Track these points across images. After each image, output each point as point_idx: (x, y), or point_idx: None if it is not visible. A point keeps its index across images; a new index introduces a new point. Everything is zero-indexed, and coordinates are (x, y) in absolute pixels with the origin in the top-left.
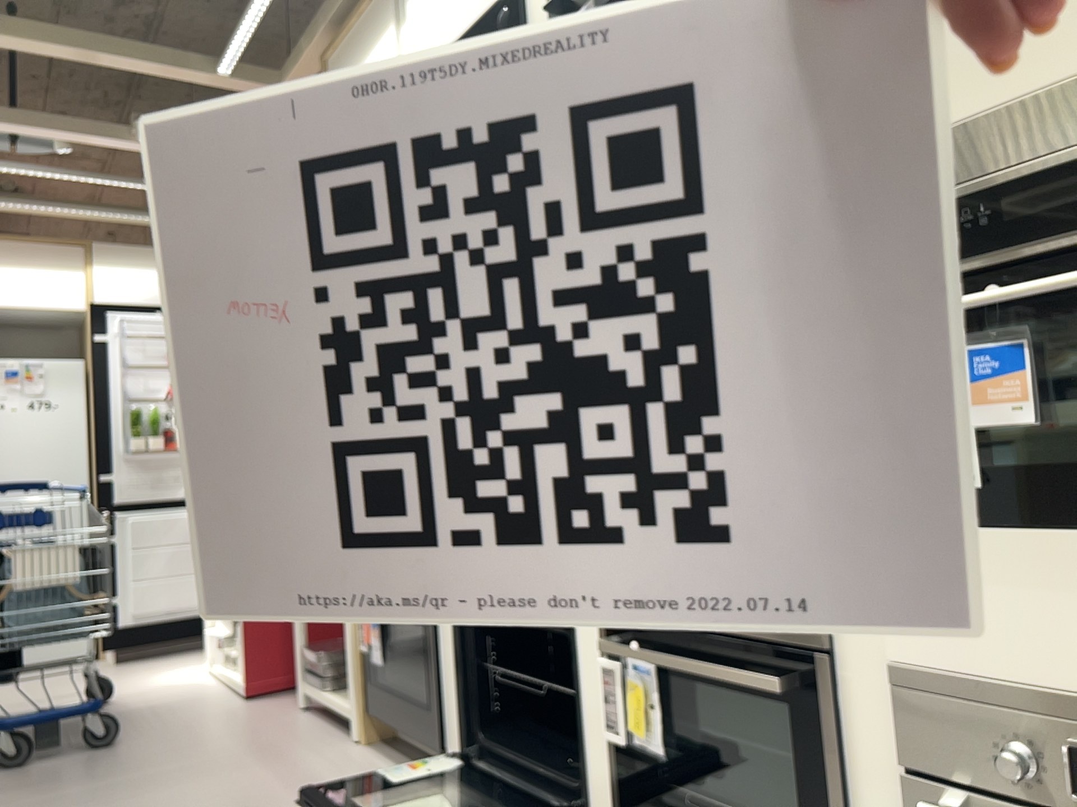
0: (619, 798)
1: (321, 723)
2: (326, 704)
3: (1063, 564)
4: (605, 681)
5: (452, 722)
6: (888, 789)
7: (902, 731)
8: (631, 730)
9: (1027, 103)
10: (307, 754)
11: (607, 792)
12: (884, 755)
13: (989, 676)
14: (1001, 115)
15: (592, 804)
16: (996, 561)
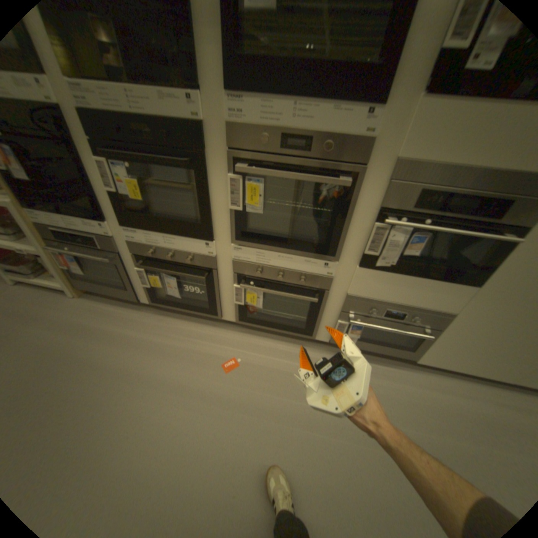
0: (235, 312)
1: (37, 291)
2: (37, 284)
3: (403, 282)
4: (234, 288)
5: (141, 293)
6: (332, 312)
7: (344, 305)
8: (247, 301)
9: (469, 164)
10: (51, 312)
11: (229, 311)
12: (334, 307)
13: (372, 298)
14: (459, 163)
15: (221, 312)
16: (387, 279)
